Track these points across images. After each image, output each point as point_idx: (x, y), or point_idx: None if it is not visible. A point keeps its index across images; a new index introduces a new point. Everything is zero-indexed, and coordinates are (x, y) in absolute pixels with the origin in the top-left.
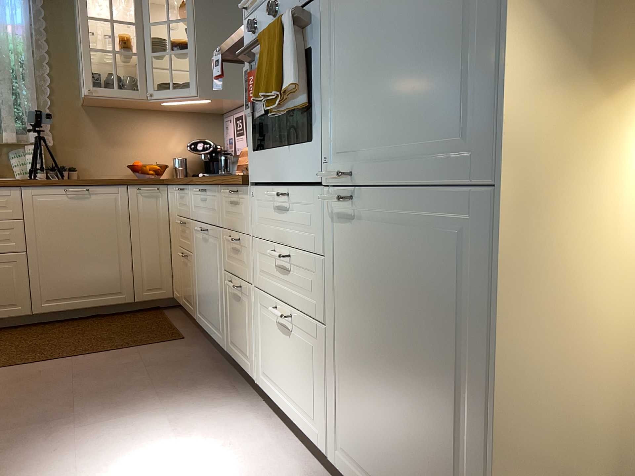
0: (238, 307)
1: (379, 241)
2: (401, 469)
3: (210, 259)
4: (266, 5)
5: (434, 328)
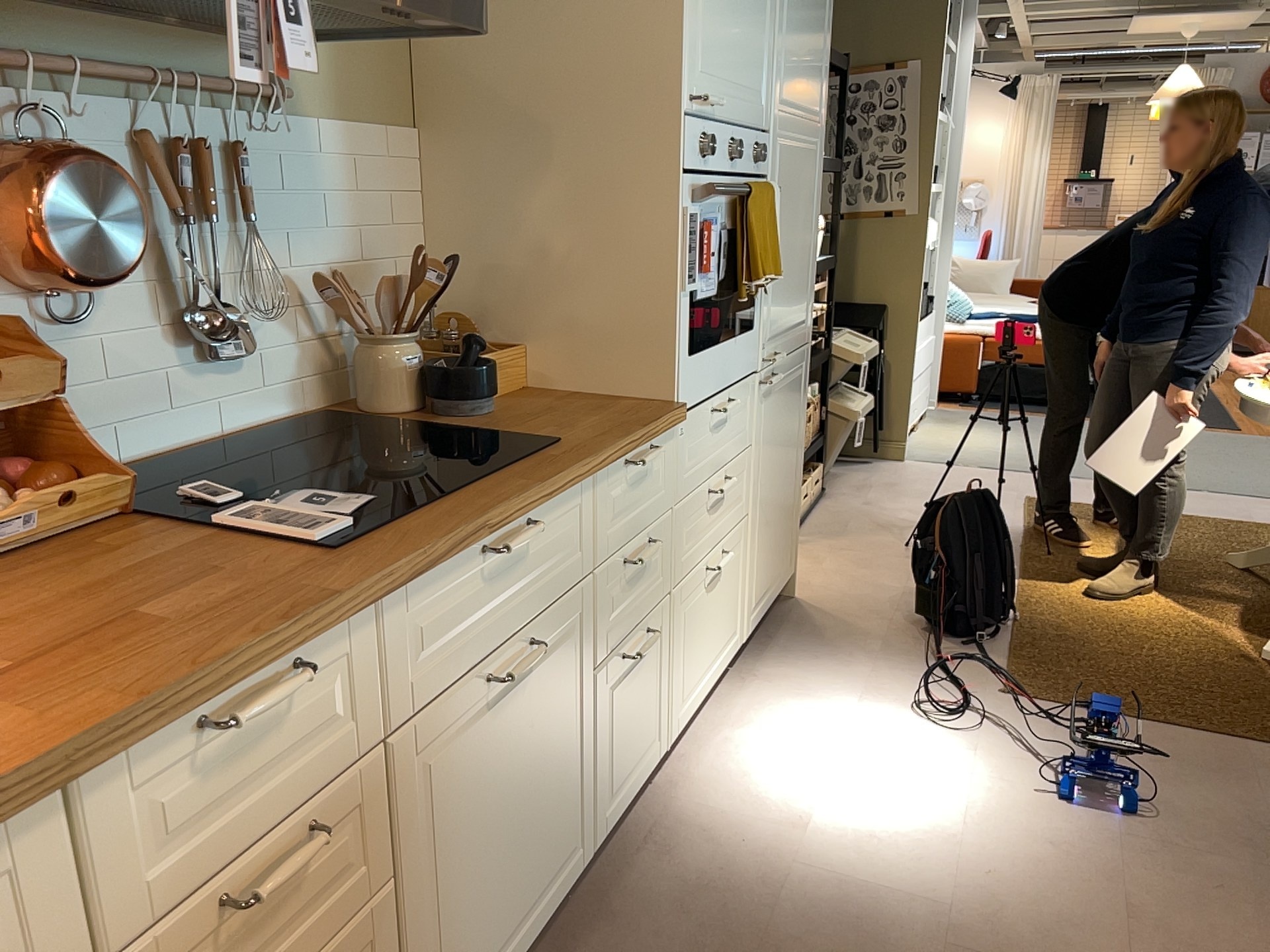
0: (636, 679)
1: (778, 399)
2: (776, 548)
3: (541, 709)
4: (714, 130)
5: (791, 435)
